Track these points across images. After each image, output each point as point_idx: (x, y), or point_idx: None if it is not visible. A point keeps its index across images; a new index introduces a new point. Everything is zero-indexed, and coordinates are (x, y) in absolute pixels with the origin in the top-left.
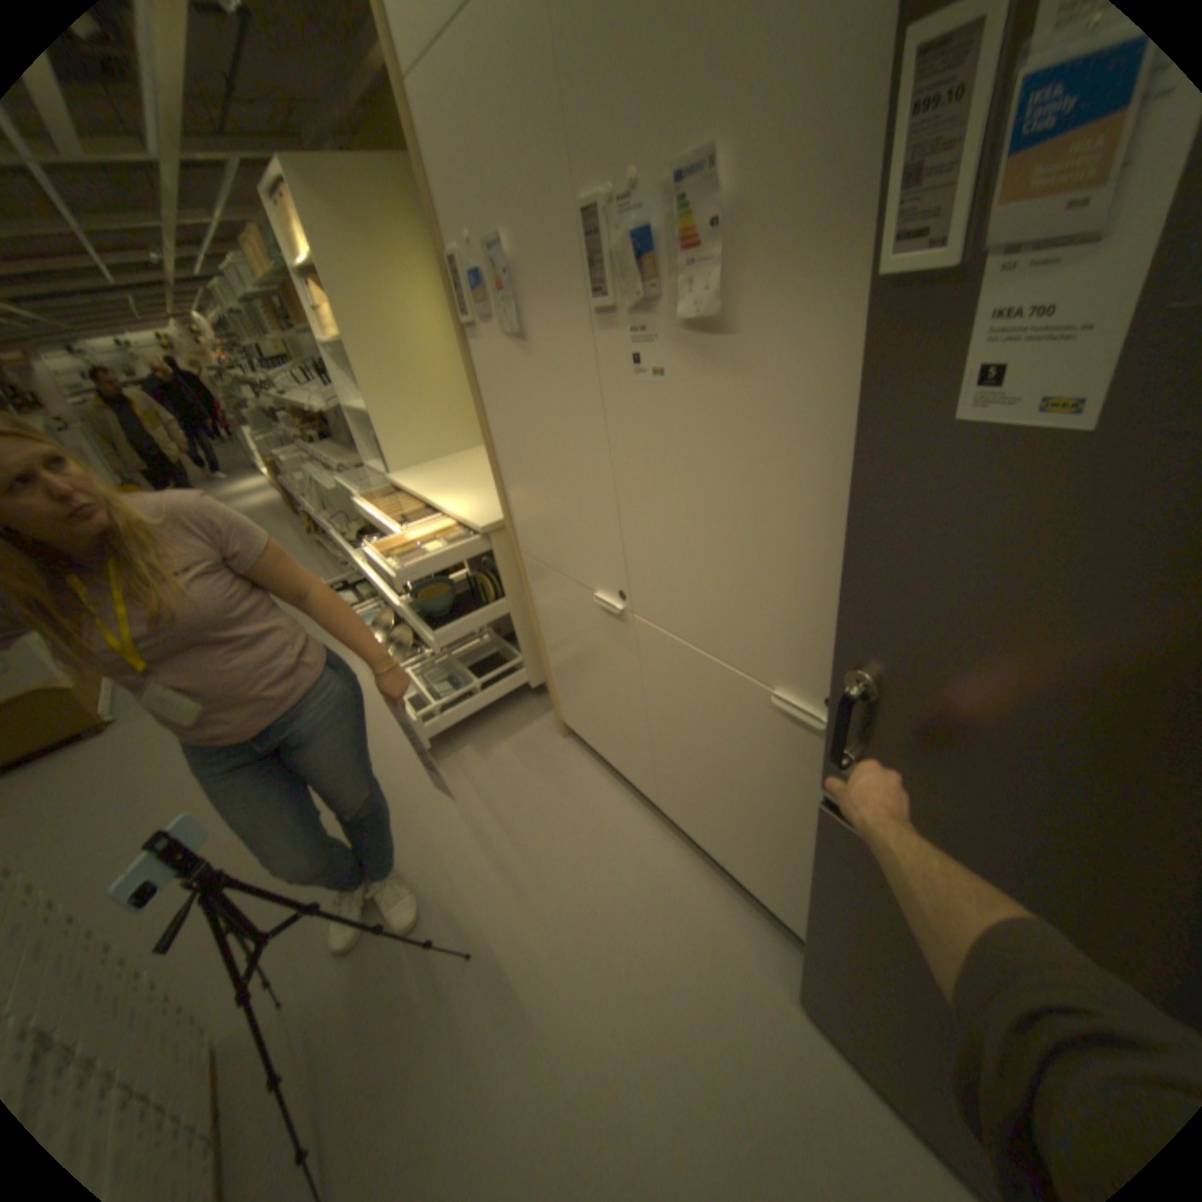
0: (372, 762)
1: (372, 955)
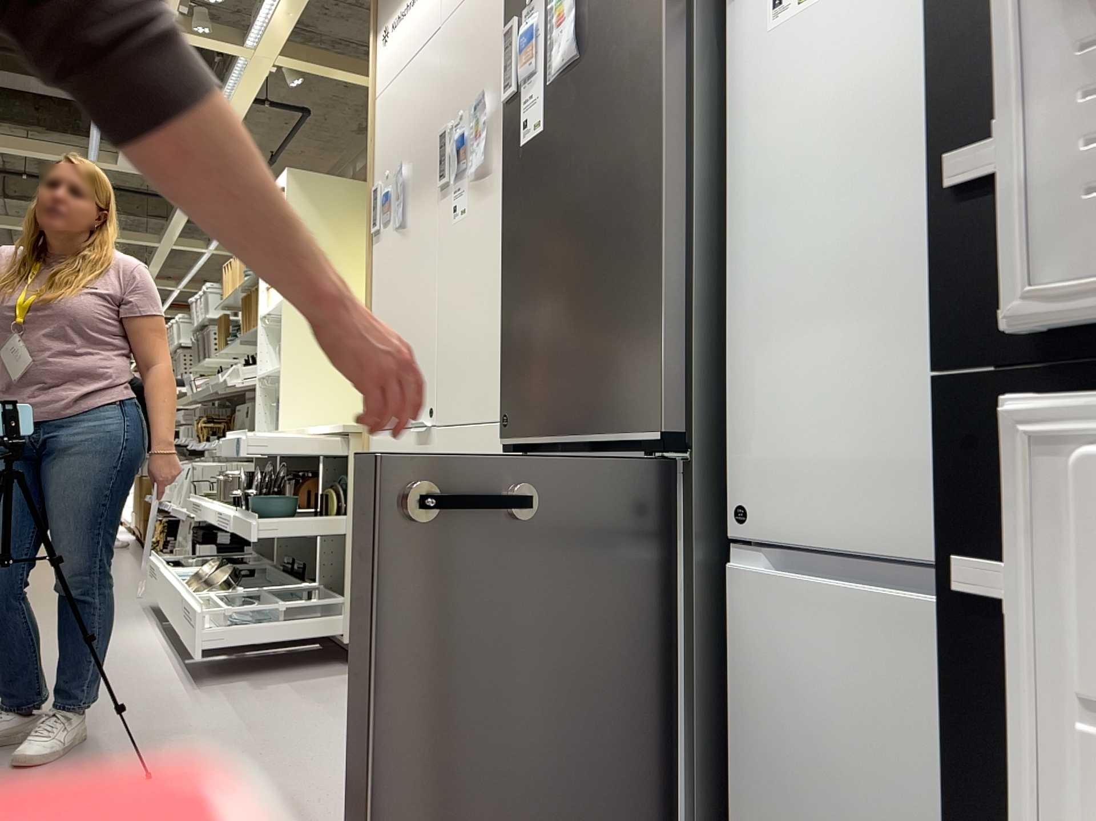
0: (125, 680)
1: (41, 773)
